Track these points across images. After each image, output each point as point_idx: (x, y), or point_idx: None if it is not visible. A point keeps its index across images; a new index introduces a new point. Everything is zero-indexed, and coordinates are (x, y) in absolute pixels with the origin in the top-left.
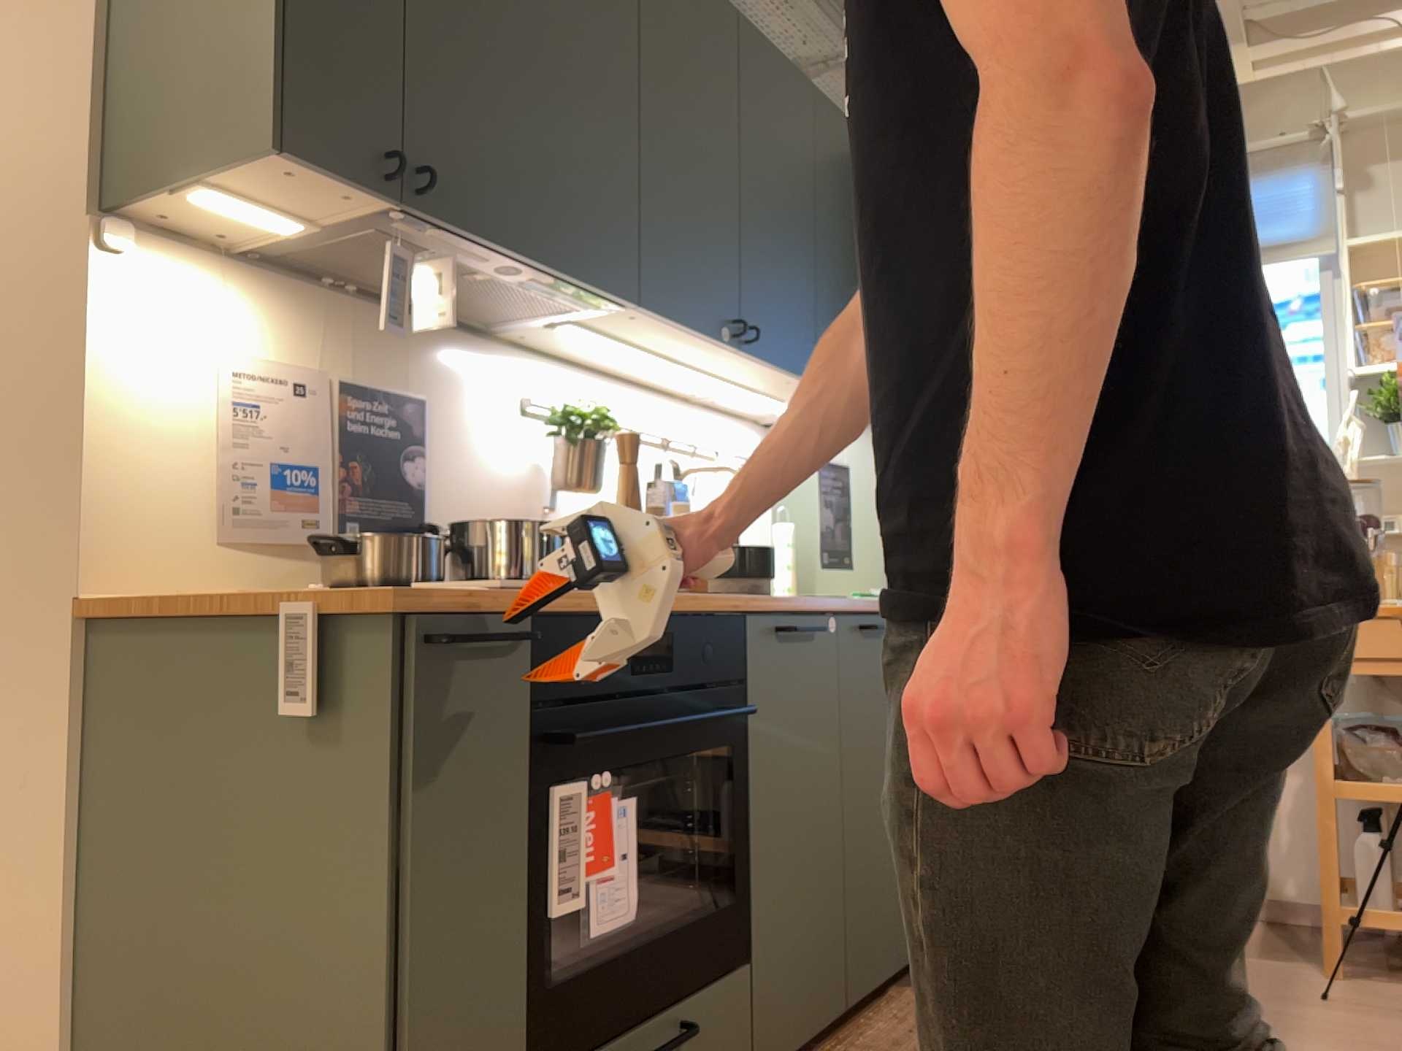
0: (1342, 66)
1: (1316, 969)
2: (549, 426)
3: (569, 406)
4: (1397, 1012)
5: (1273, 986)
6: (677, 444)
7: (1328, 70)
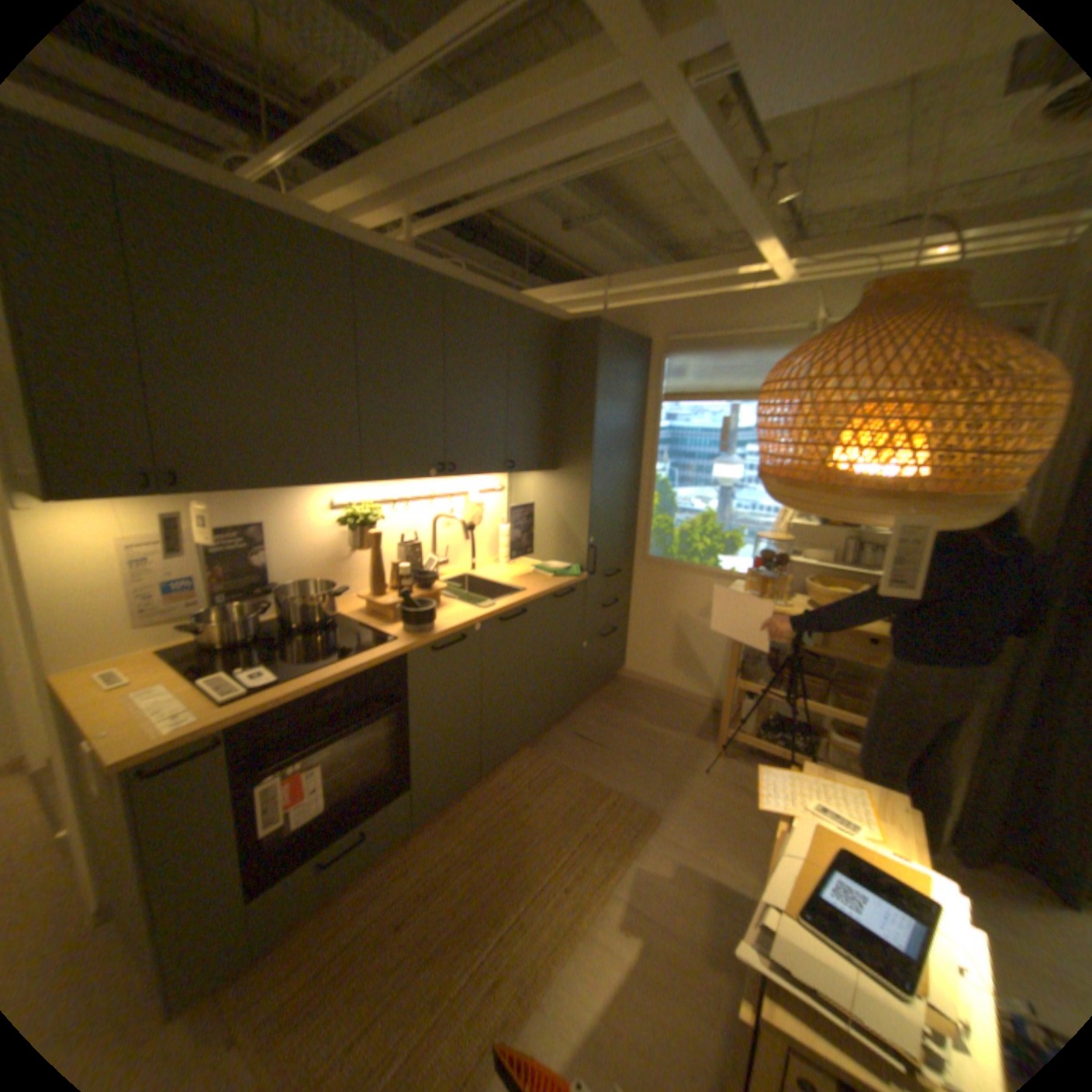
0: (840, 281)
1: (715, 749)
2: (341, 522)
3: (354, 508)
4: (732, 785)
5: (689, 760)
6: (440, 496)
7: (831, 282)
